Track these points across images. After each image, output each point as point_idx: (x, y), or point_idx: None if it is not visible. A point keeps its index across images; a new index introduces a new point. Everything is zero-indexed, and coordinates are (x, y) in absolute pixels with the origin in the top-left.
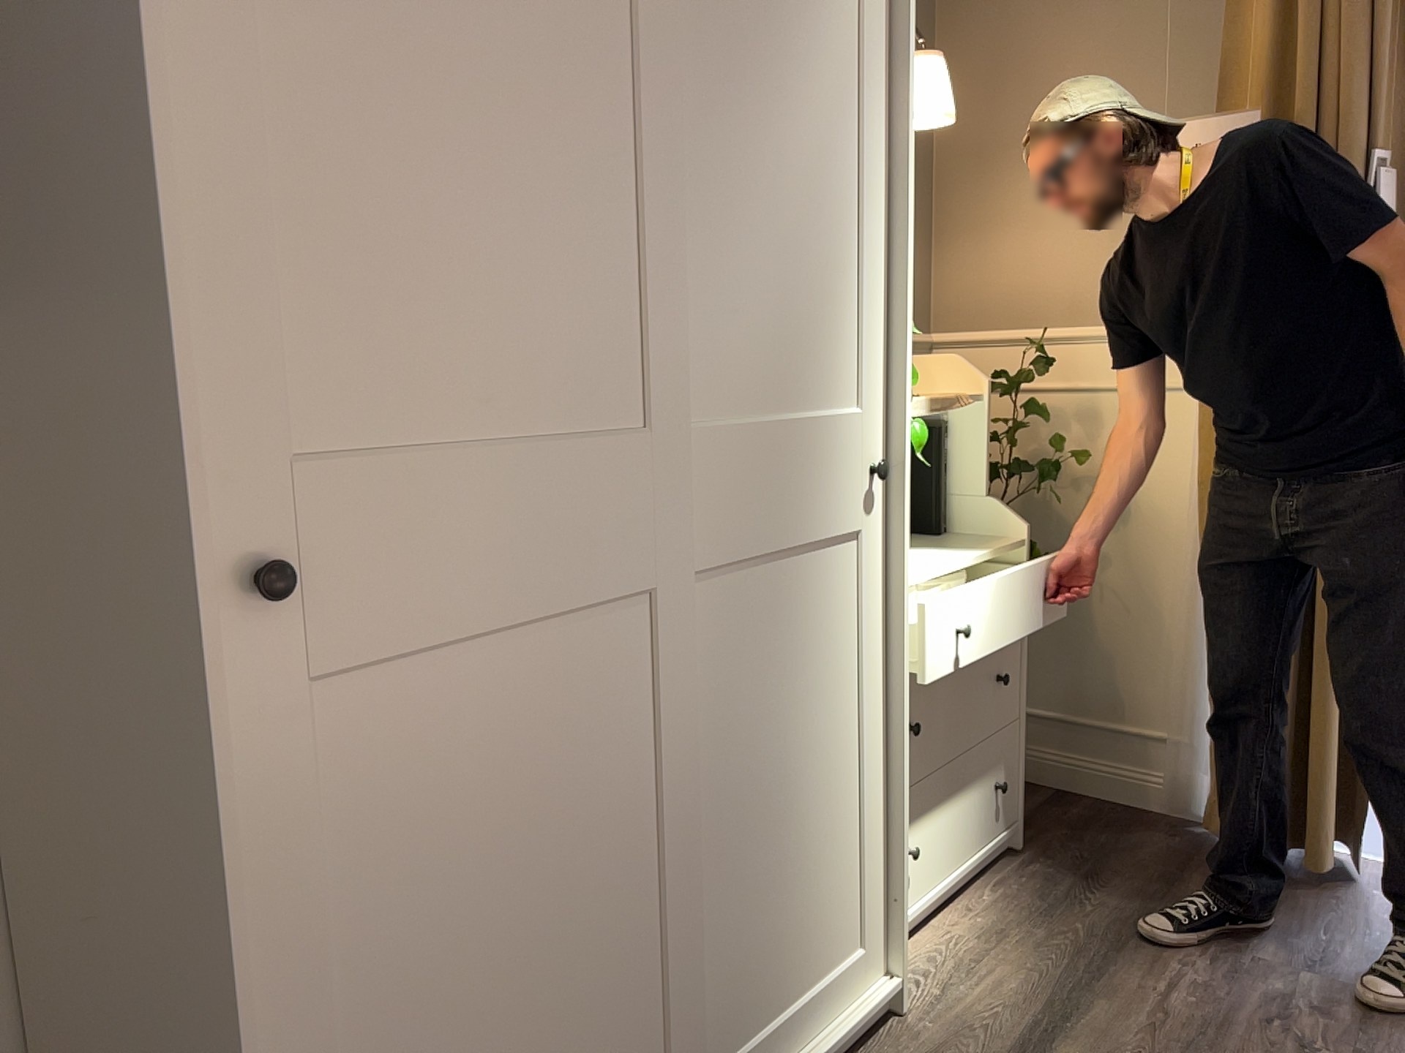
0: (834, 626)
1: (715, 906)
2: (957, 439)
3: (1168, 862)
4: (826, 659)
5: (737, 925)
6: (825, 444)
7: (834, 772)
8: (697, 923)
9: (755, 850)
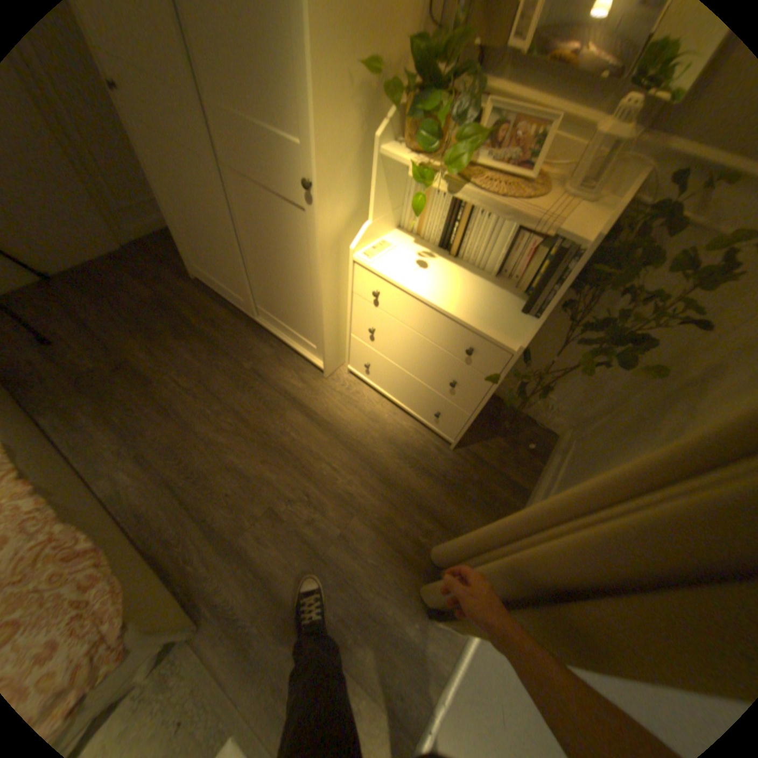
0: (296, 240)
1: (256, 276)
2: (576, 267)
3: (438, 520)
4: (293, 249)
5: (265, 289)
6: (277, 148)
7: (301, 291)
8: (247, 272)
9: (268, 277)
